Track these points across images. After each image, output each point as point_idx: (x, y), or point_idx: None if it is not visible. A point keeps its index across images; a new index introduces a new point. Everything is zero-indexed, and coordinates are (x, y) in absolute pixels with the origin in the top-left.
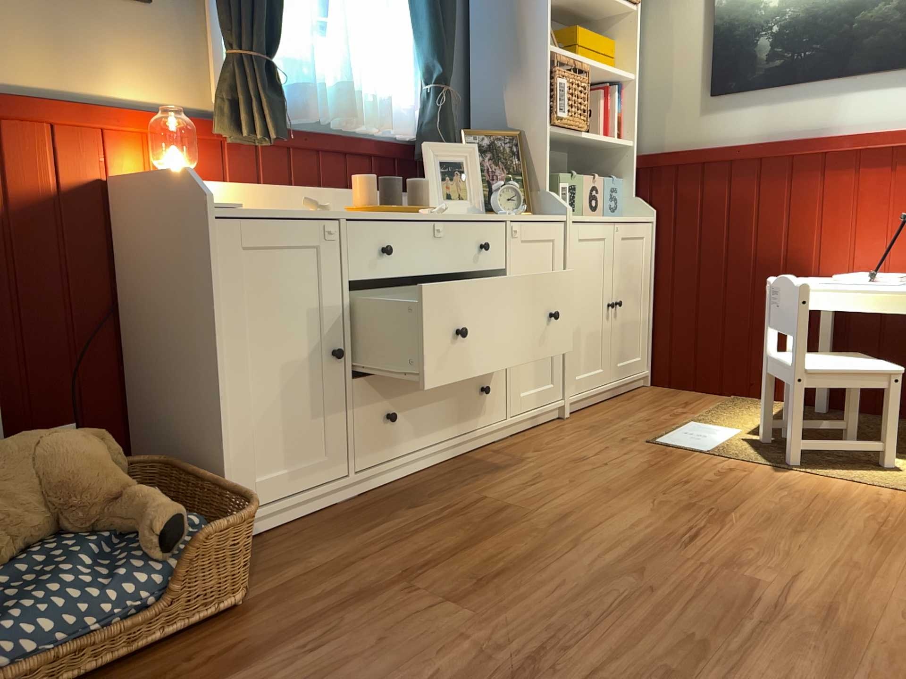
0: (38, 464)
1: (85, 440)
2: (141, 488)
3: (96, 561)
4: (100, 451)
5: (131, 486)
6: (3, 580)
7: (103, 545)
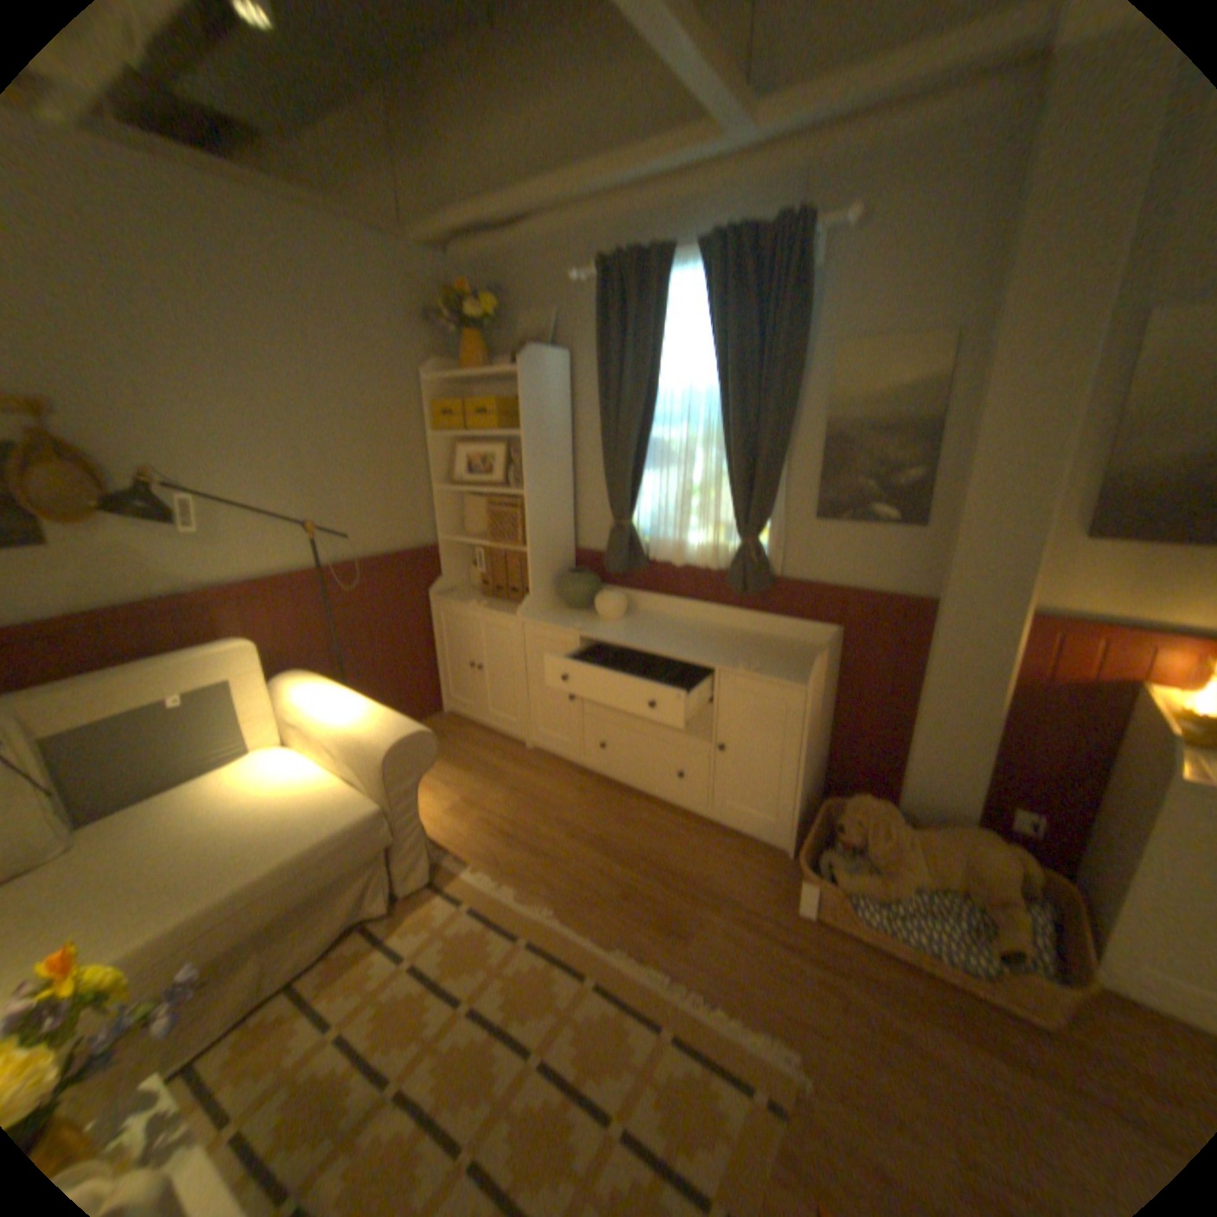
0: (974, 858)
1: (1010, 861)
2: (1024, 914)
3: (973, 931)
4: (1016, 872)
5: (1023, 906)
6: (929, 900)
7: (984, 925)
